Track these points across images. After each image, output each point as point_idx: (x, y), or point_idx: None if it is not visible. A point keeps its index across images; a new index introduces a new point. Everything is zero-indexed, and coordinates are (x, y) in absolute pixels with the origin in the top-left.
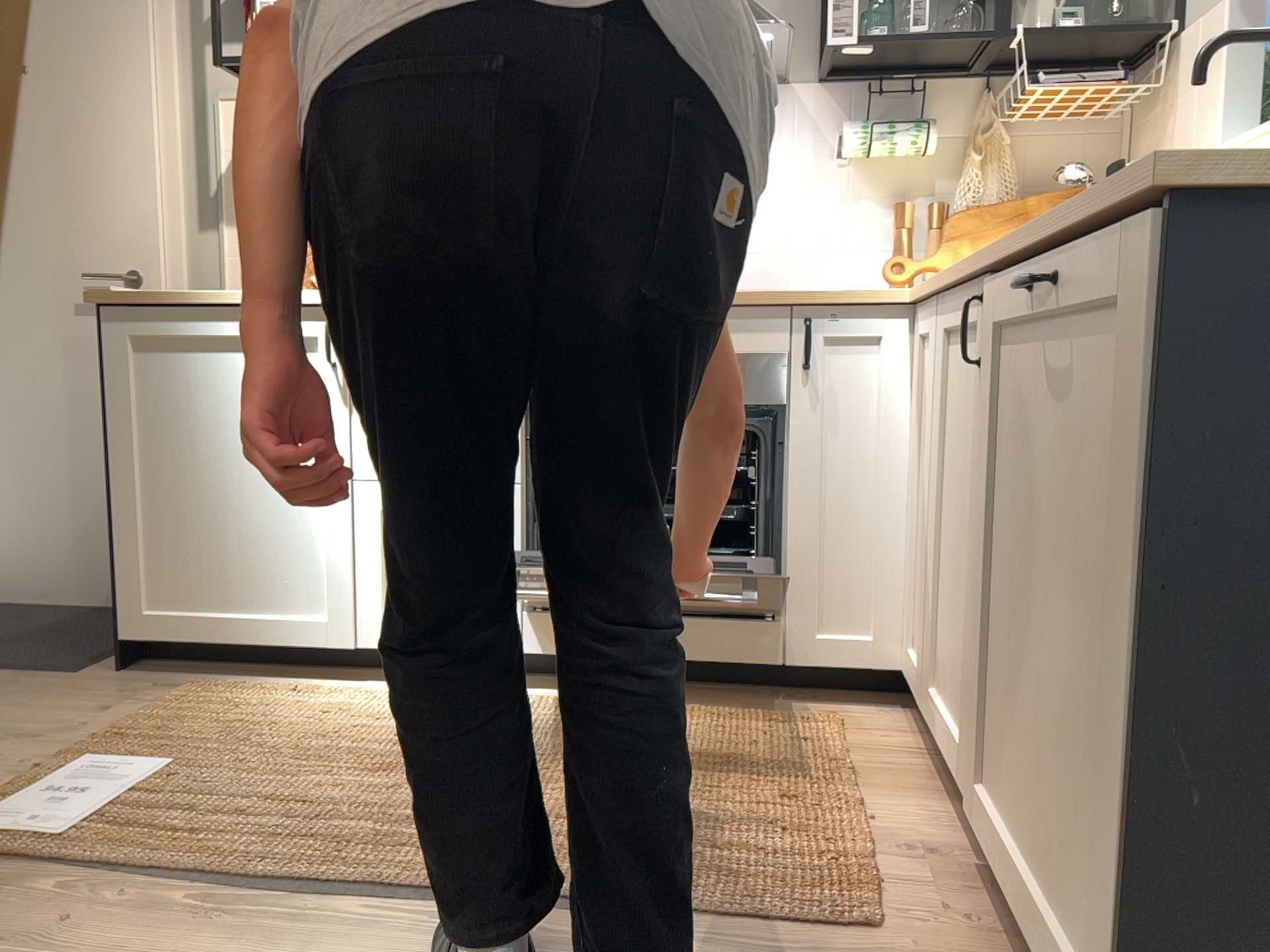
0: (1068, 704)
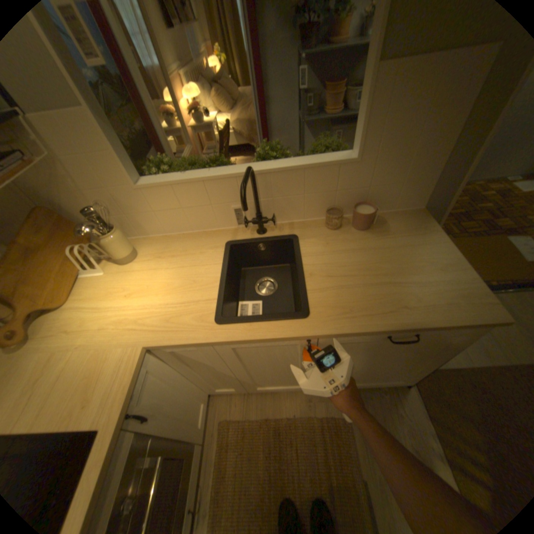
0: (382, 370)
